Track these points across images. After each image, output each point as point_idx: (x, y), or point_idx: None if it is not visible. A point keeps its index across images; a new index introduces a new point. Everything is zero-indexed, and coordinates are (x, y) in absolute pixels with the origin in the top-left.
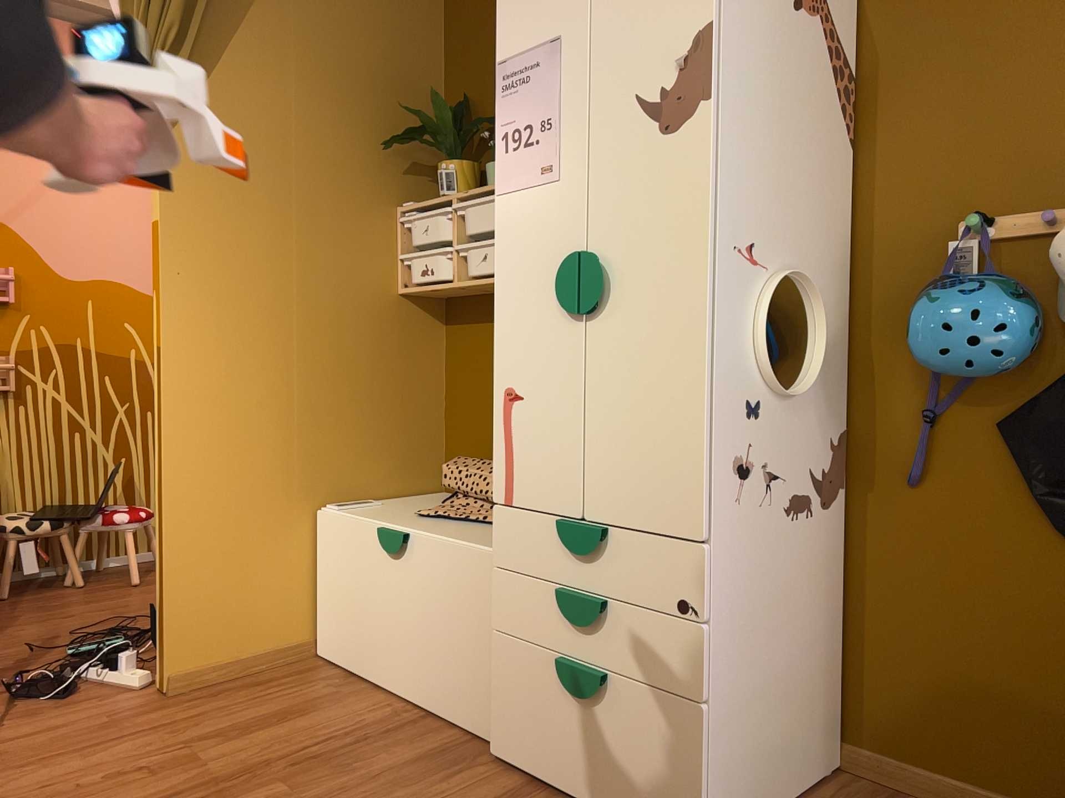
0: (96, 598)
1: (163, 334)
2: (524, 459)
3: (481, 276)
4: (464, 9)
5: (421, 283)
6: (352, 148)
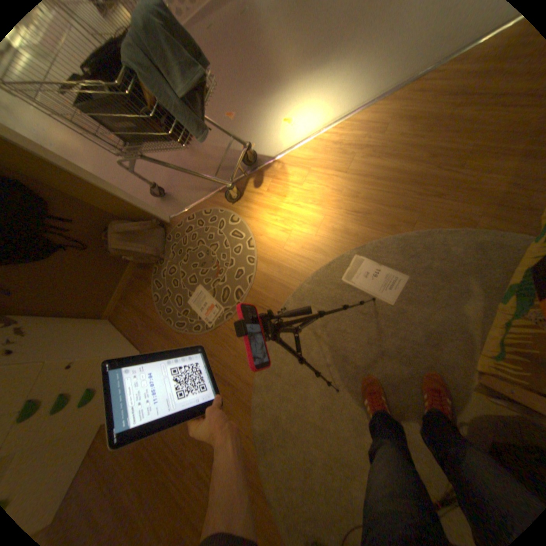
0: None
1: None
2: None
3: None
4: None
5: None
6: None
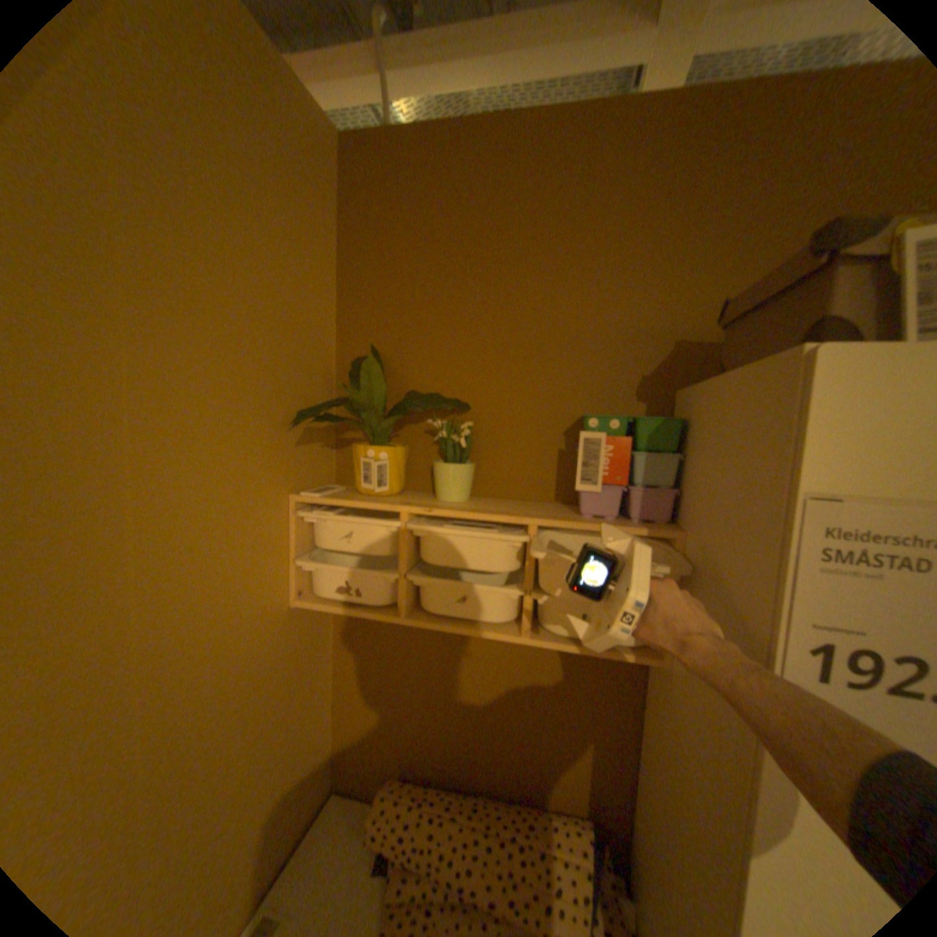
0: None
1: None
2: None
3: (456, 623)
4: (373, 232)
5: (336, 602)
6: (233, 425)
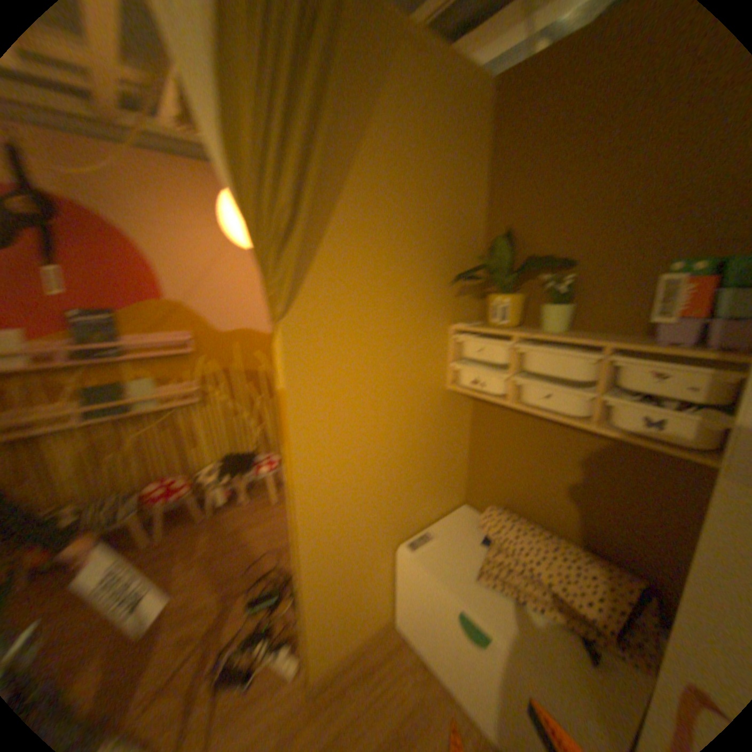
0: (254, 524)
1: (292, 480)
2: None
3: (542, 409)
4: (512, 144)
5: (470, 389)
6: (422, 285)
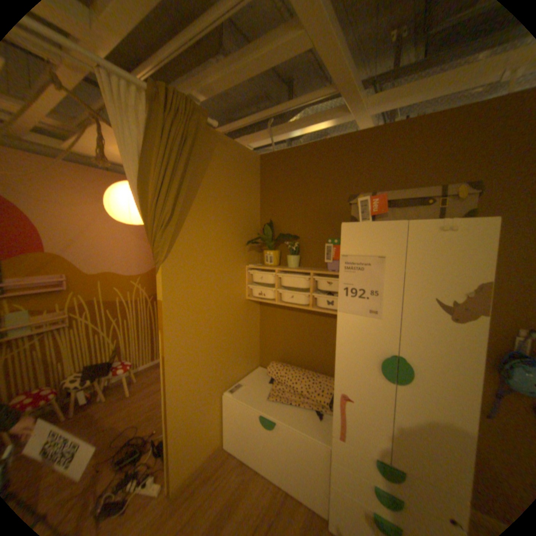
0: (113, 412)
1: (164, 351)
2: (354, 427)
3: (290, 303)
4: (269, 184)
5: (258, 298)
6: (231, 246)
